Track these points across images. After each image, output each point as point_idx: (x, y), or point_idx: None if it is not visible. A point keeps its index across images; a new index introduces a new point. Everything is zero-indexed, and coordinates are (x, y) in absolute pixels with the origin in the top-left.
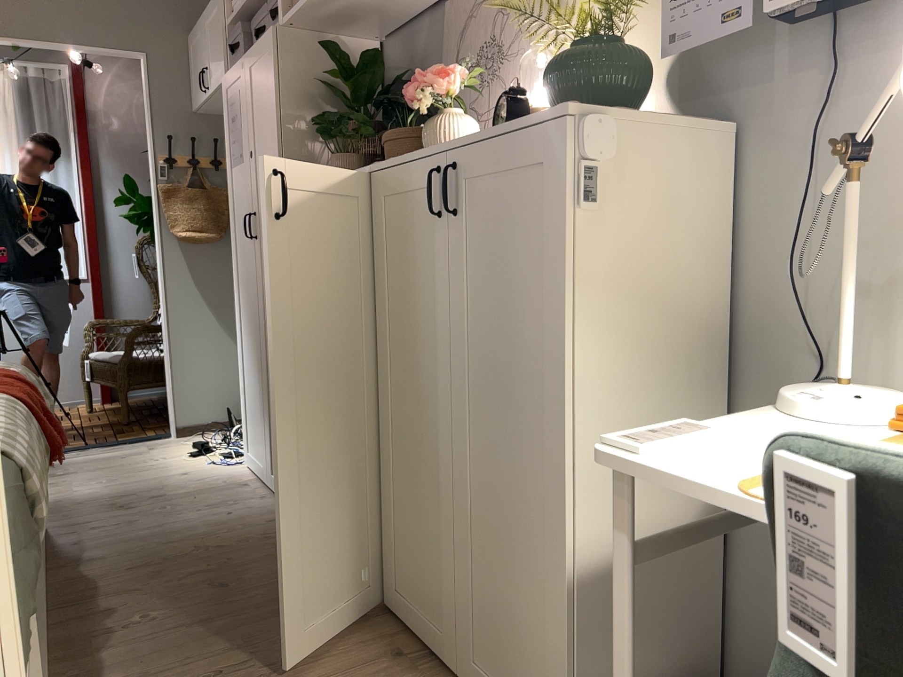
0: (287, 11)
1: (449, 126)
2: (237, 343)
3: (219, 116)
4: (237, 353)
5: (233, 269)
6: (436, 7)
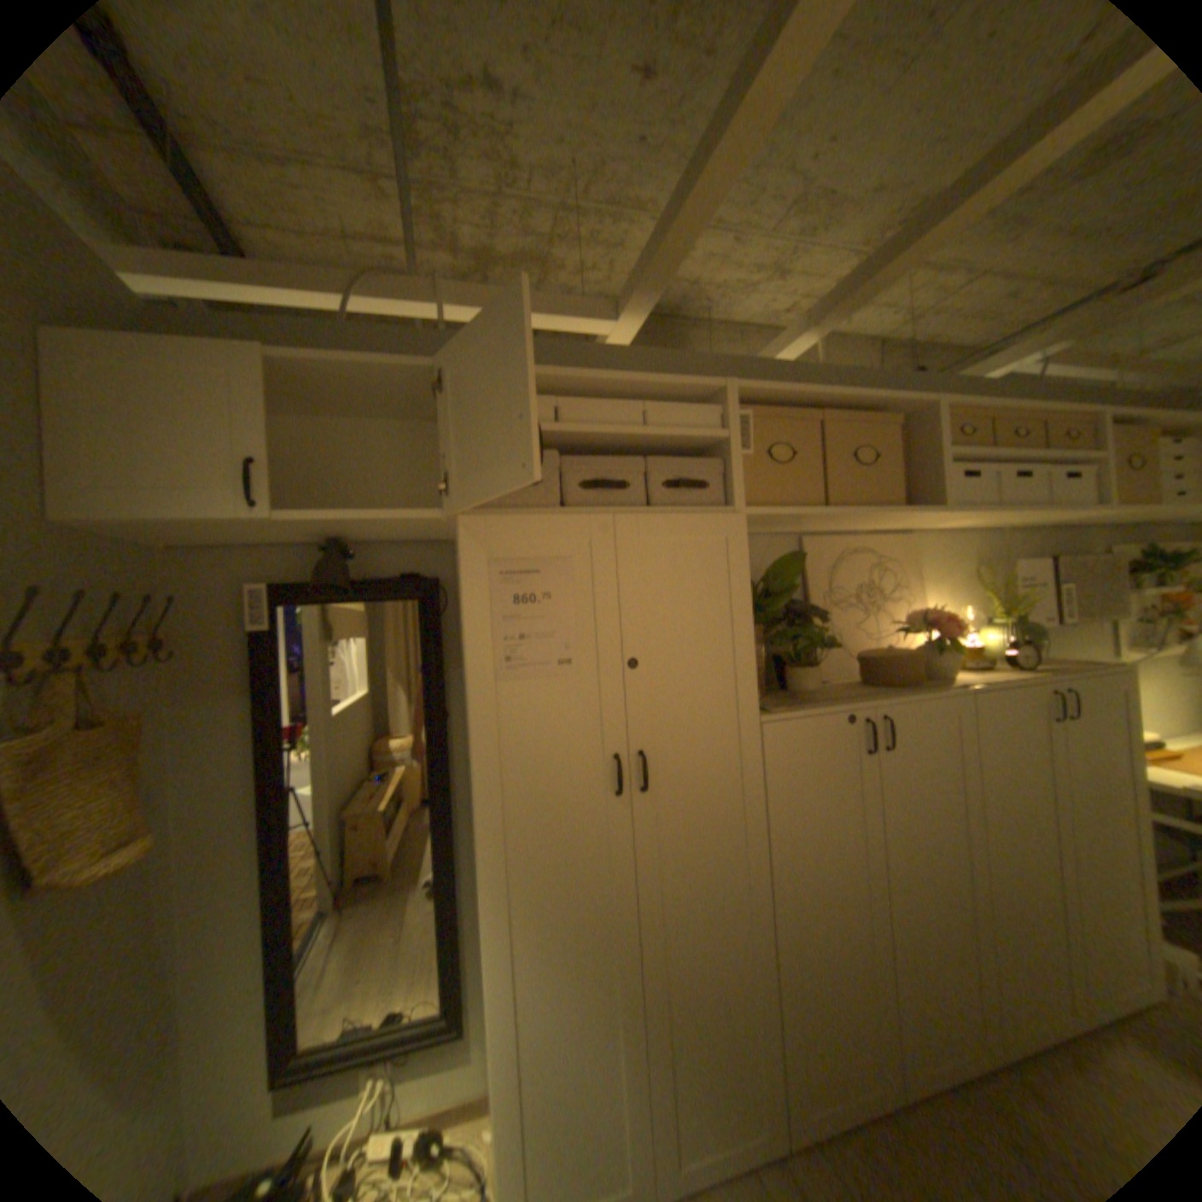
0: (744, 503)
1: (959, 656)
2: (487, 1022)
3: (96, 537)
4: (489, 1043)
5: (488, 872)
6: (777, 535)
